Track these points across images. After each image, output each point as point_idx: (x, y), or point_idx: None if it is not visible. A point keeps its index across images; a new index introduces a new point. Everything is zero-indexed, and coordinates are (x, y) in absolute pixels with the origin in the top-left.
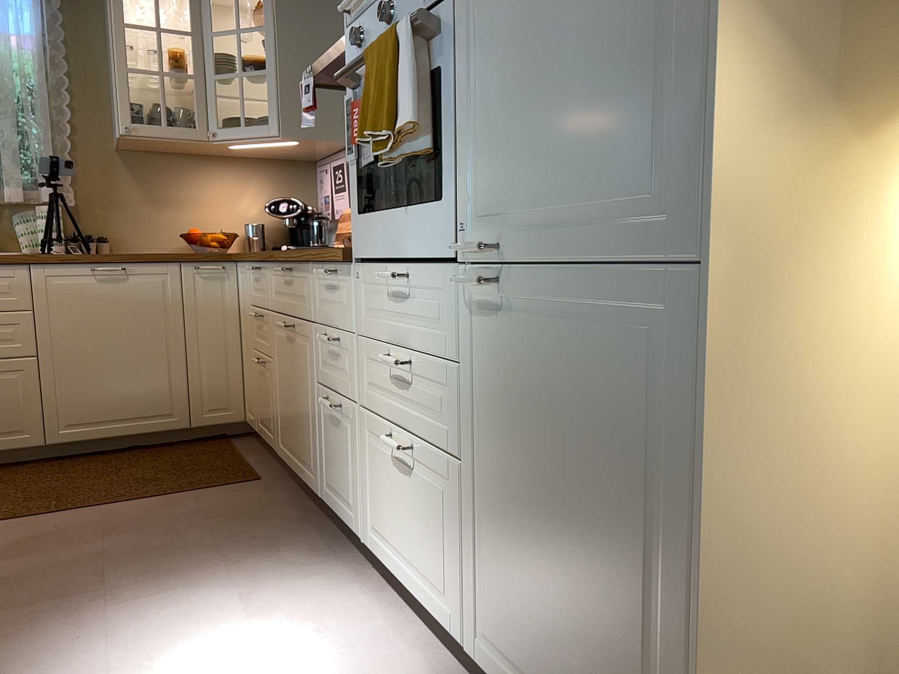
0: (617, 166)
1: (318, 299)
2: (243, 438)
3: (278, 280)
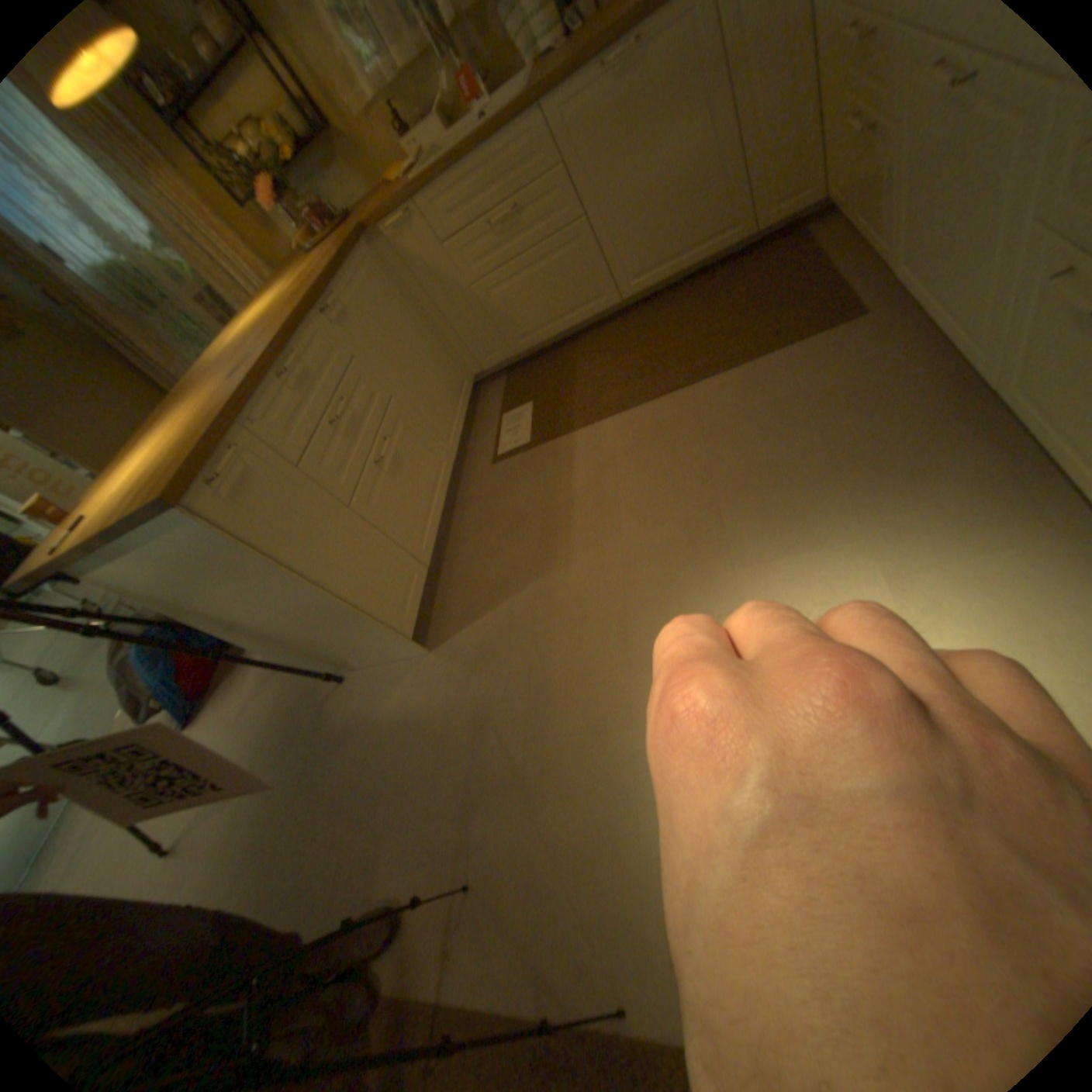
0: None
1: None
2: (826, 219)
3: None
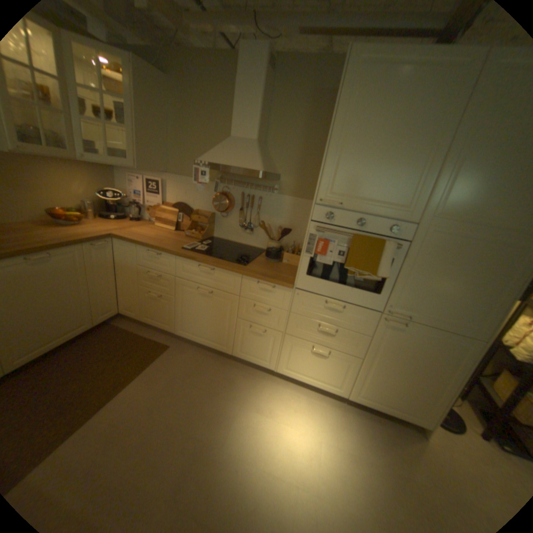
0: (465, 316)
1: (246, 289)
2: (116, 321)
3: (190, 267)
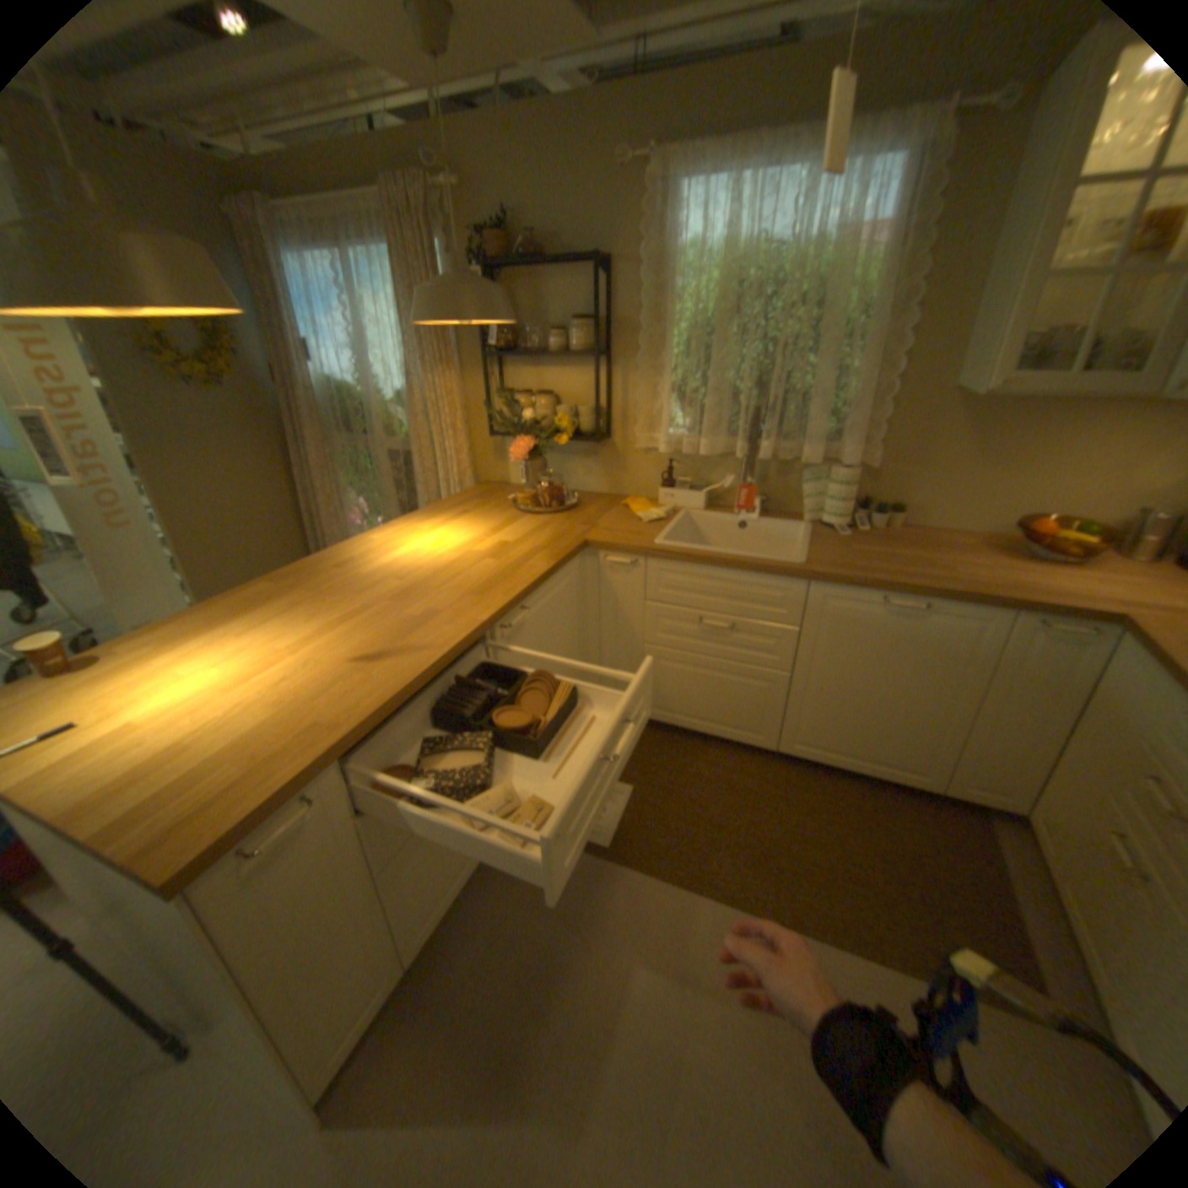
0: None
1: None
2: (1013, 831)
3: None
